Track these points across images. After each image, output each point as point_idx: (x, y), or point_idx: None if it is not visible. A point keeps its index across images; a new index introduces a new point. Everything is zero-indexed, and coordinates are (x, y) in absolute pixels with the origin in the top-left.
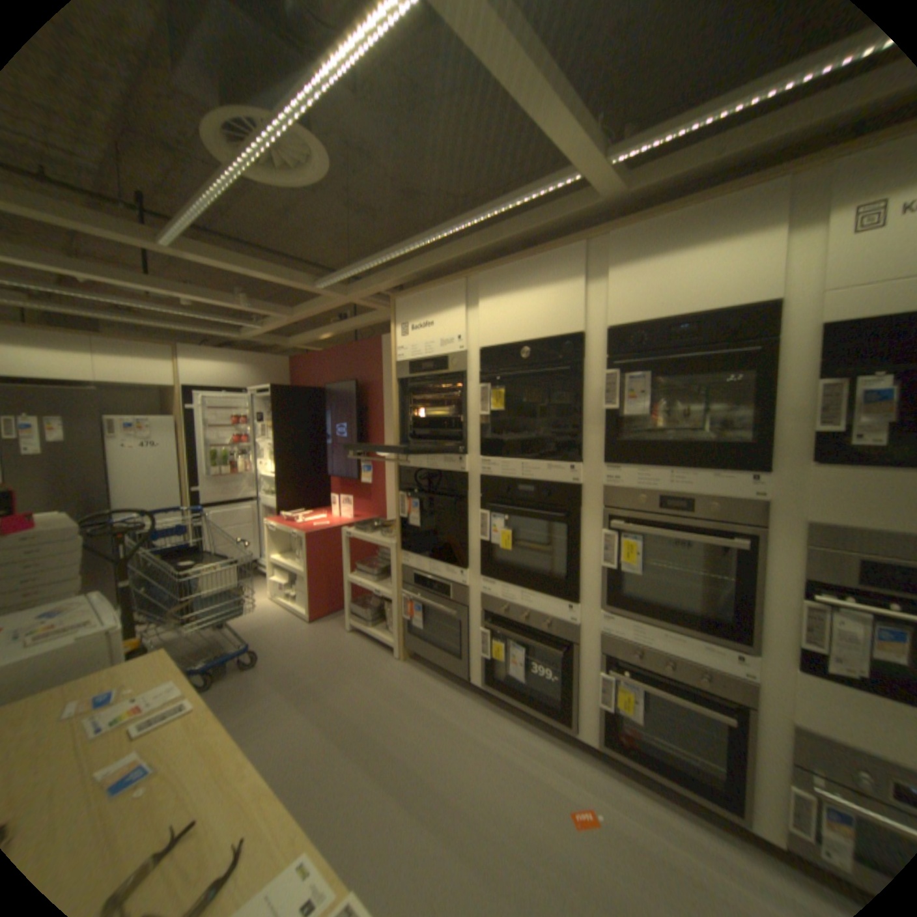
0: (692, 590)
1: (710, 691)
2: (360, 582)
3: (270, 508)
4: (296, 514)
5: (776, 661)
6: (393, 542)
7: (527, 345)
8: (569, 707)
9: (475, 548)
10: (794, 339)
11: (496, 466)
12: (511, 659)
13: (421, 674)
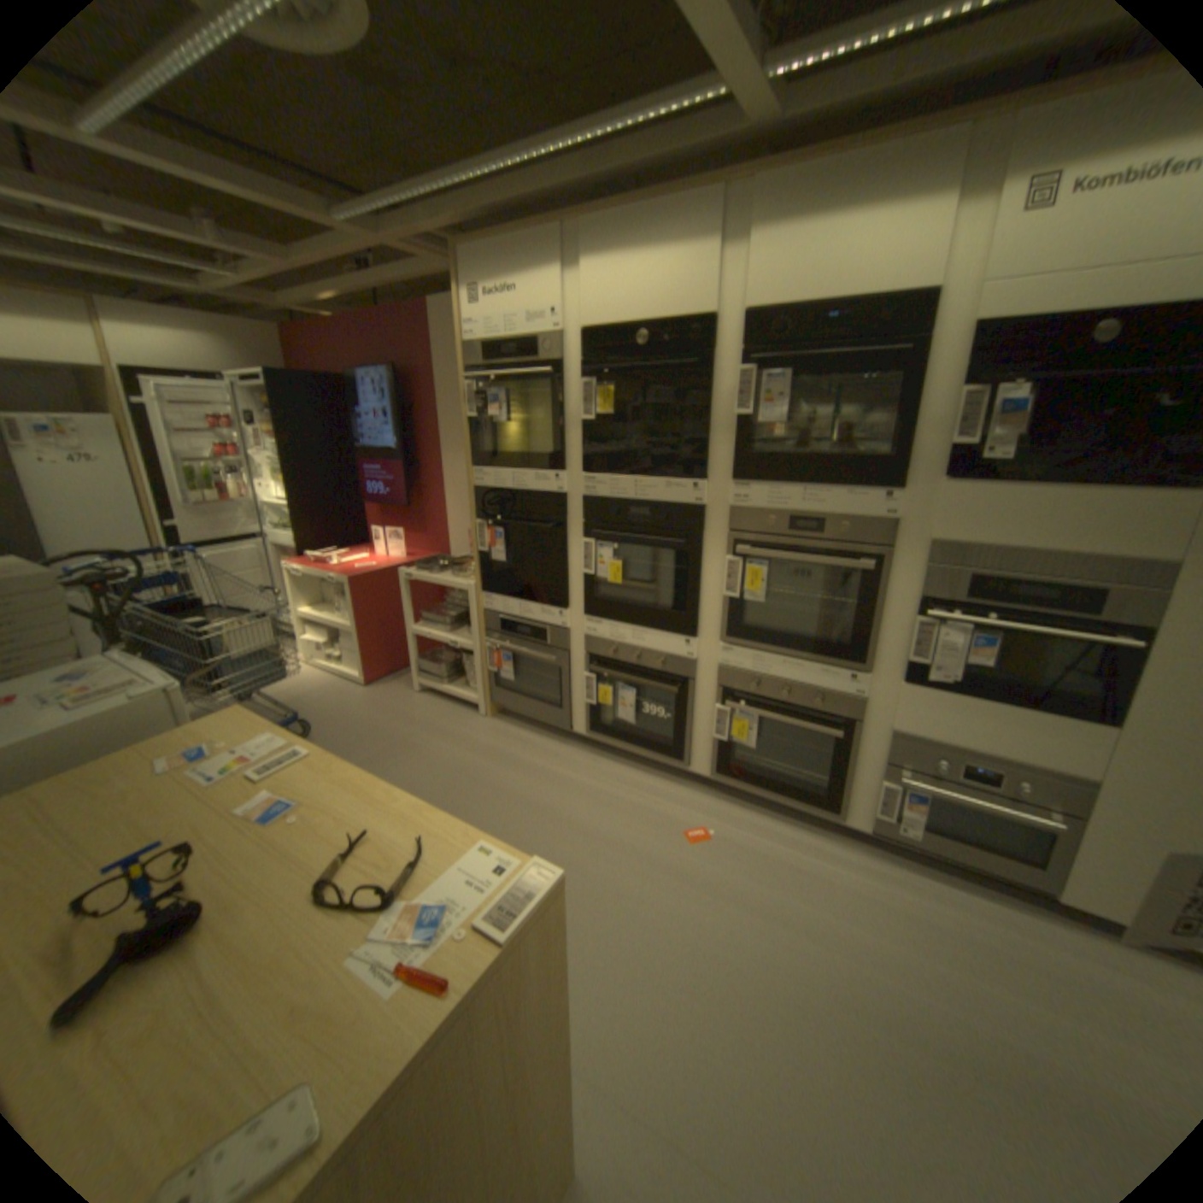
0: (813, 616)
1: (821, 710)
2: (429, 634)
3: (284, 548)
4: (326, 554)
5: (883, 677)
6: (470, 583)
7: (644, 327)
8: (681, 742)
9: (577, 585)
10: (946, 338)
11: (603, 485)
12: (619, 703)
13: (514, 729)
